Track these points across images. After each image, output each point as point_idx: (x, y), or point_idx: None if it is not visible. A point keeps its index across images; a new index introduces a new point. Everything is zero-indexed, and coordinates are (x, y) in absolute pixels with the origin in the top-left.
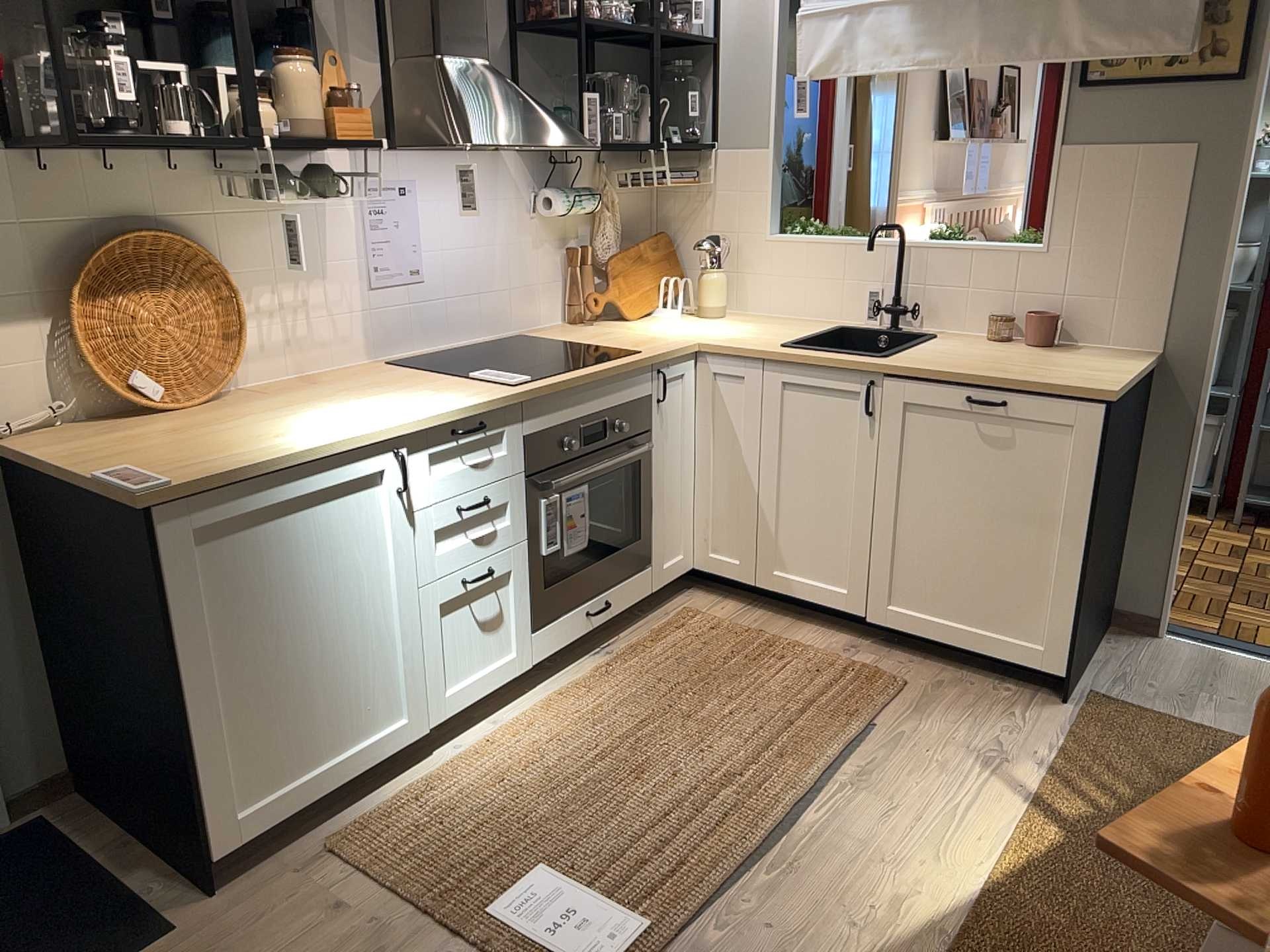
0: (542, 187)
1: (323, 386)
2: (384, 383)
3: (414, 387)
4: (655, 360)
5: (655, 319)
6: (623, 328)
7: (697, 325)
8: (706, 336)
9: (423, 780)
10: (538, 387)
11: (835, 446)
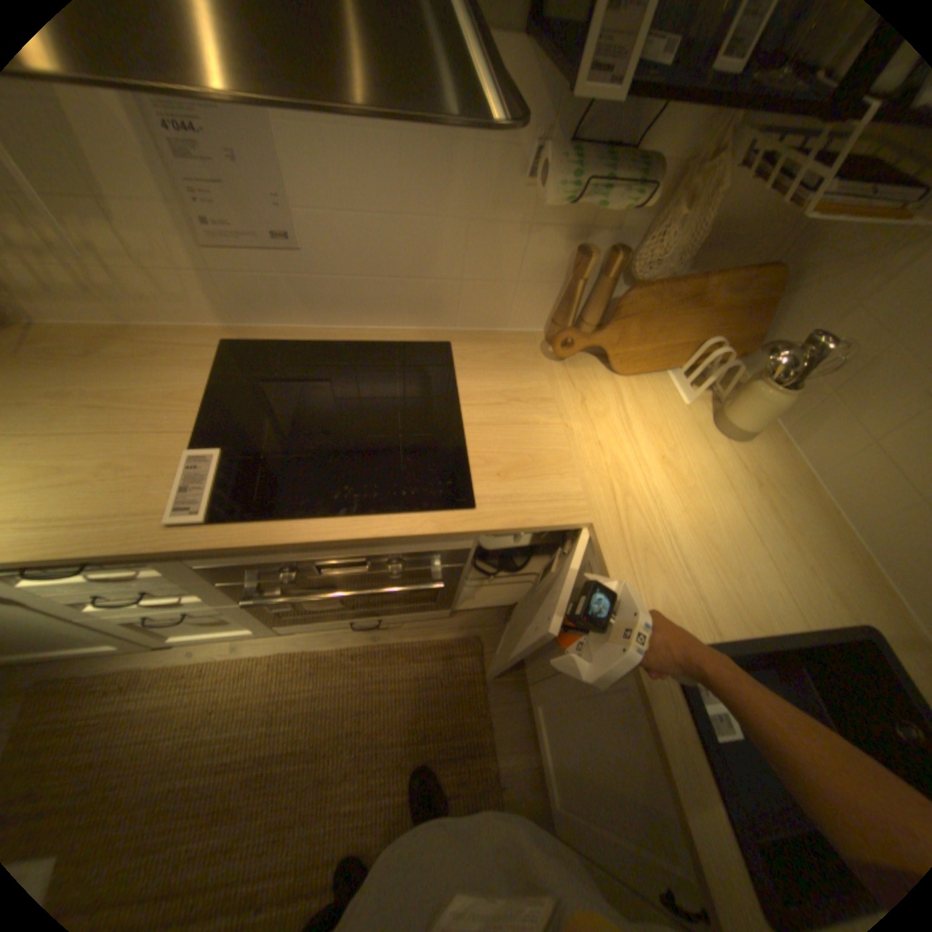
0: (574, 128)
1: (84, 363)
2: (129, 396)
3: (116, 435)
4: (475, 535)
5: (653, 388)
6: (580, 393)
7: (673, 447)
8: (632, 502)
9: (131, 674)
10: (187, 551)
11: (622, 795)
